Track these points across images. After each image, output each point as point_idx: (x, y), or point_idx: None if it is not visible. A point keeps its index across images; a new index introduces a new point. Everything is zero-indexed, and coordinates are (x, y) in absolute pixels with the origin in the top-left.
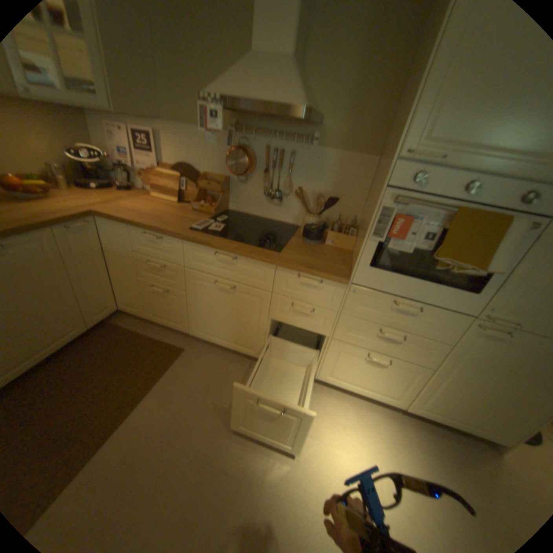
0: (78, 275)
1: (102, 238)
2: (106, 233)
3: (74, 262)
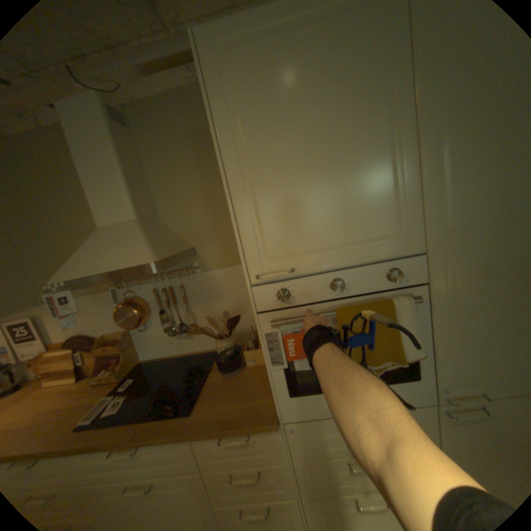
0: None
1: None
2: None
3: None
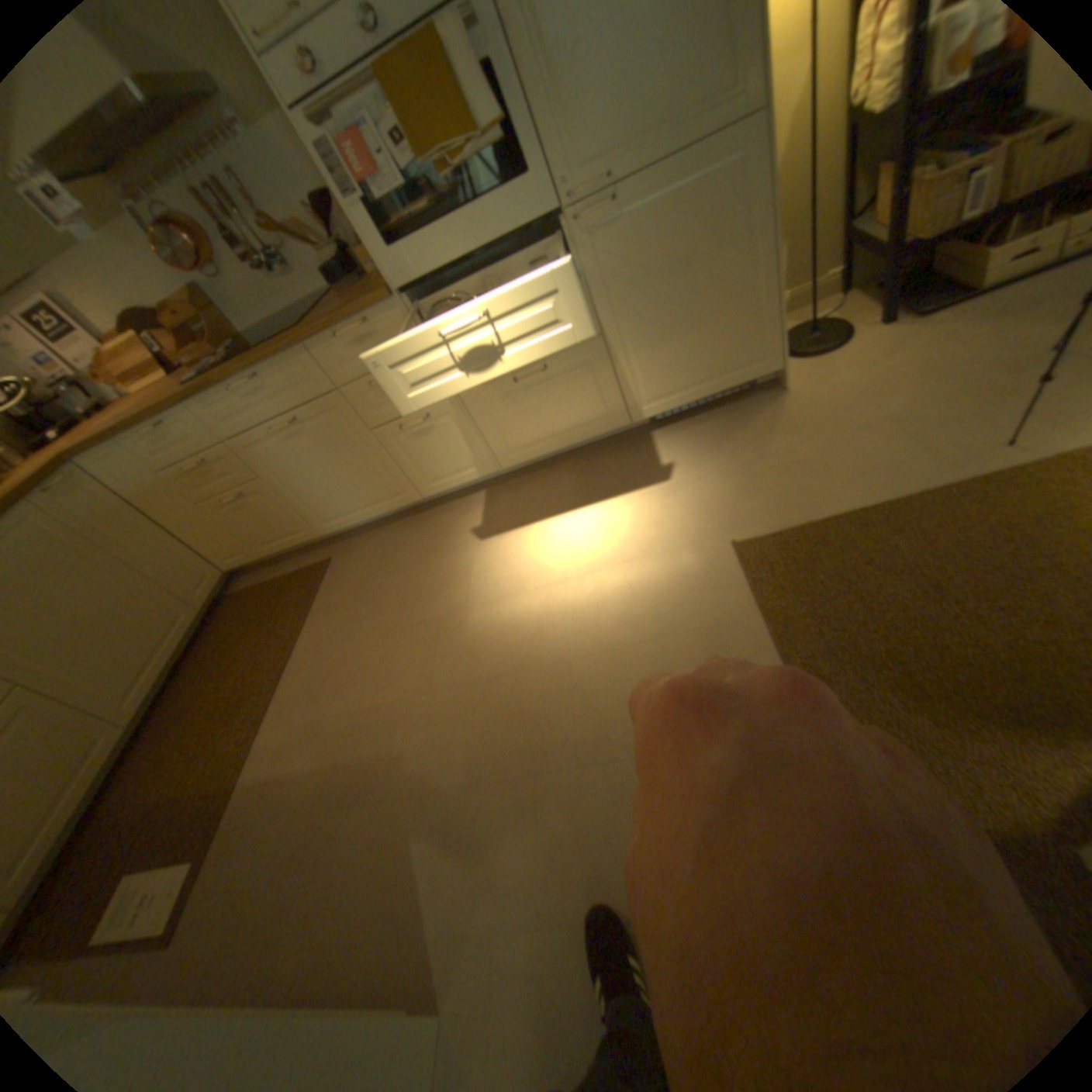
0: (126, 548)
1: (114, 486)
2: (111, 474)
3: (103, 533)
